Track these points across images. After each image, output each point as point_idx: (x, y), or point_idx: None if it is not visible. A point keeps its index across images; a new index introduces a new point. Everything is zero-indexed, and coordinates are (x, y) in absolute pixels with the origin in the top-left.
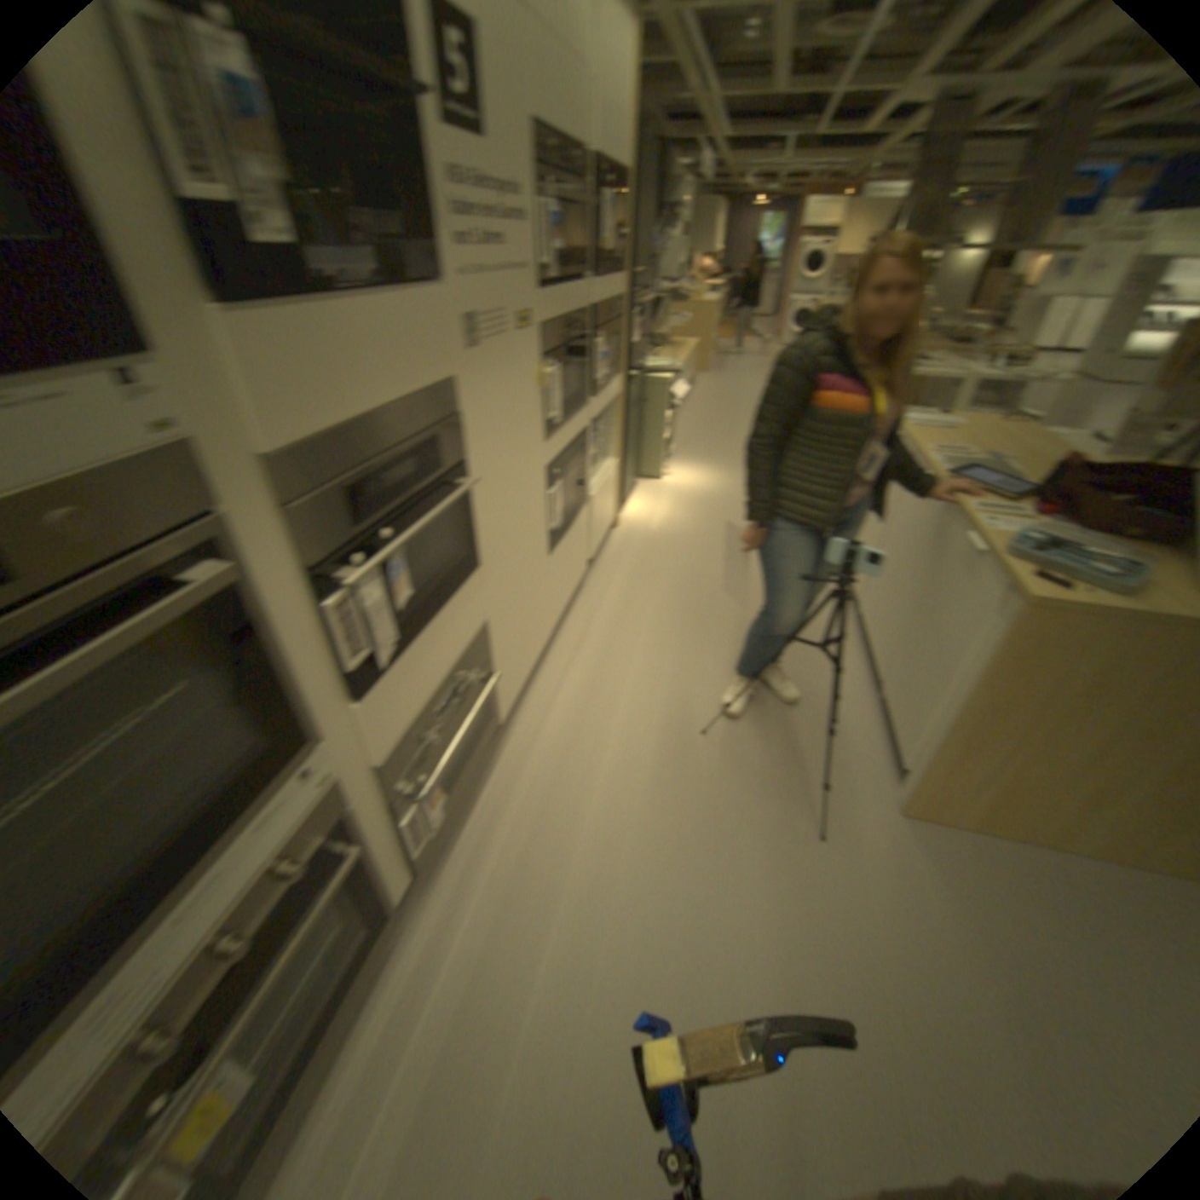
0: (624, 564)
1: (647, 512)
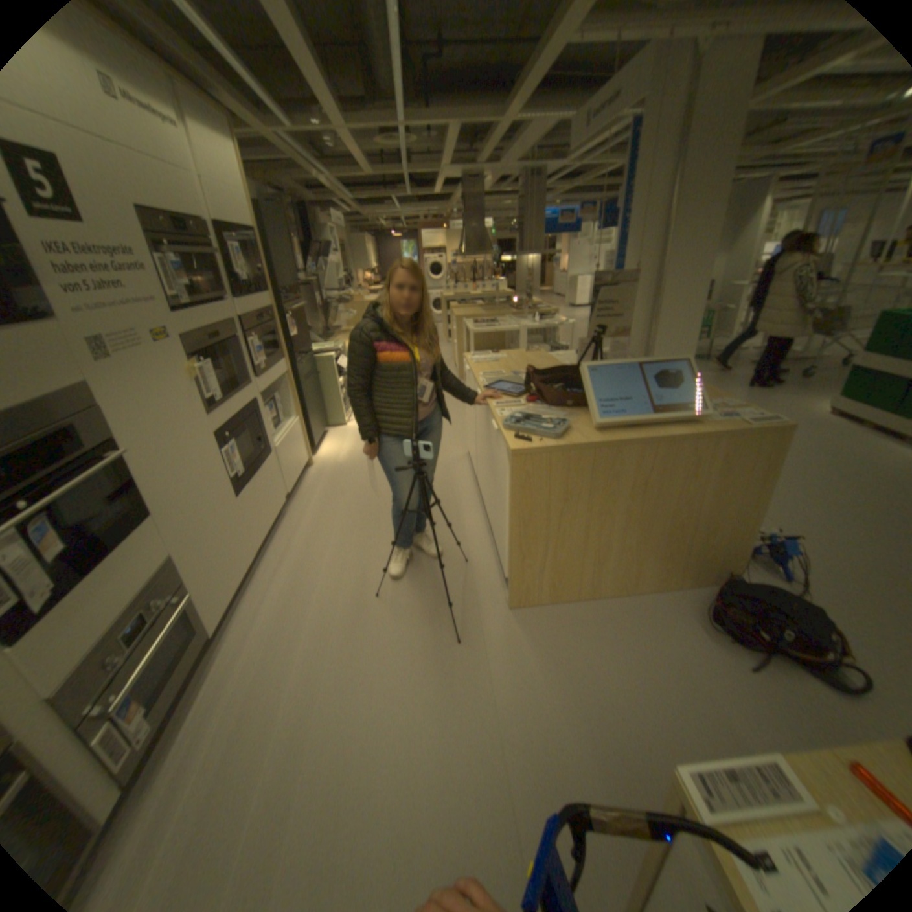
0: (316, 491)
1: (334, 451)
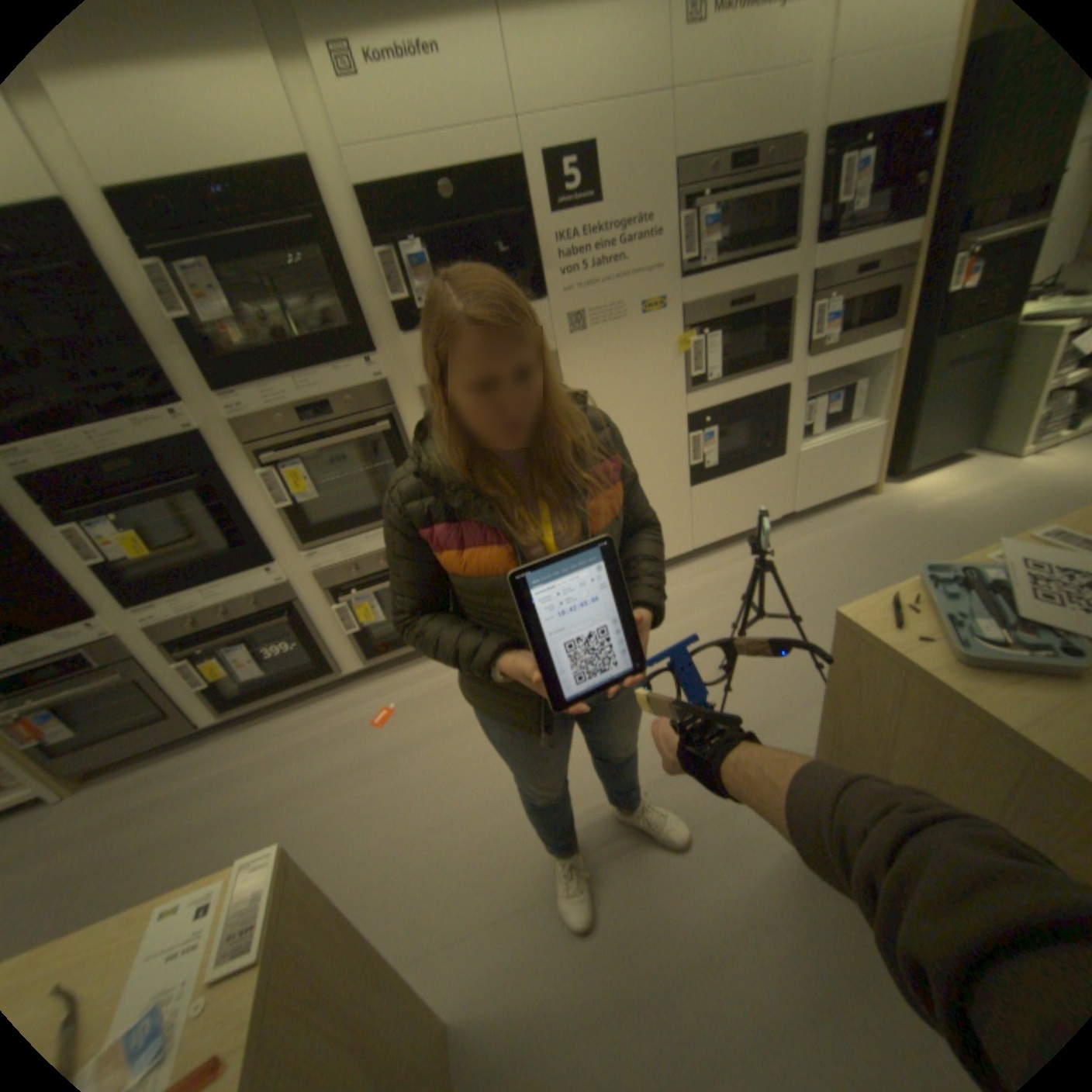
0: (841, 529)
1: (947, 489)
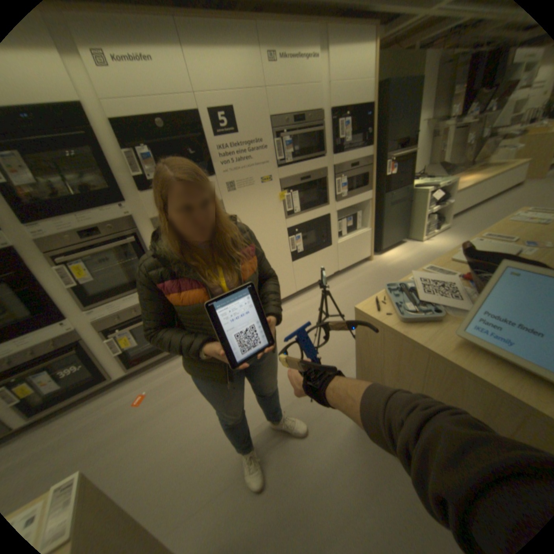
0: (359, 276)
1: (397, 256)
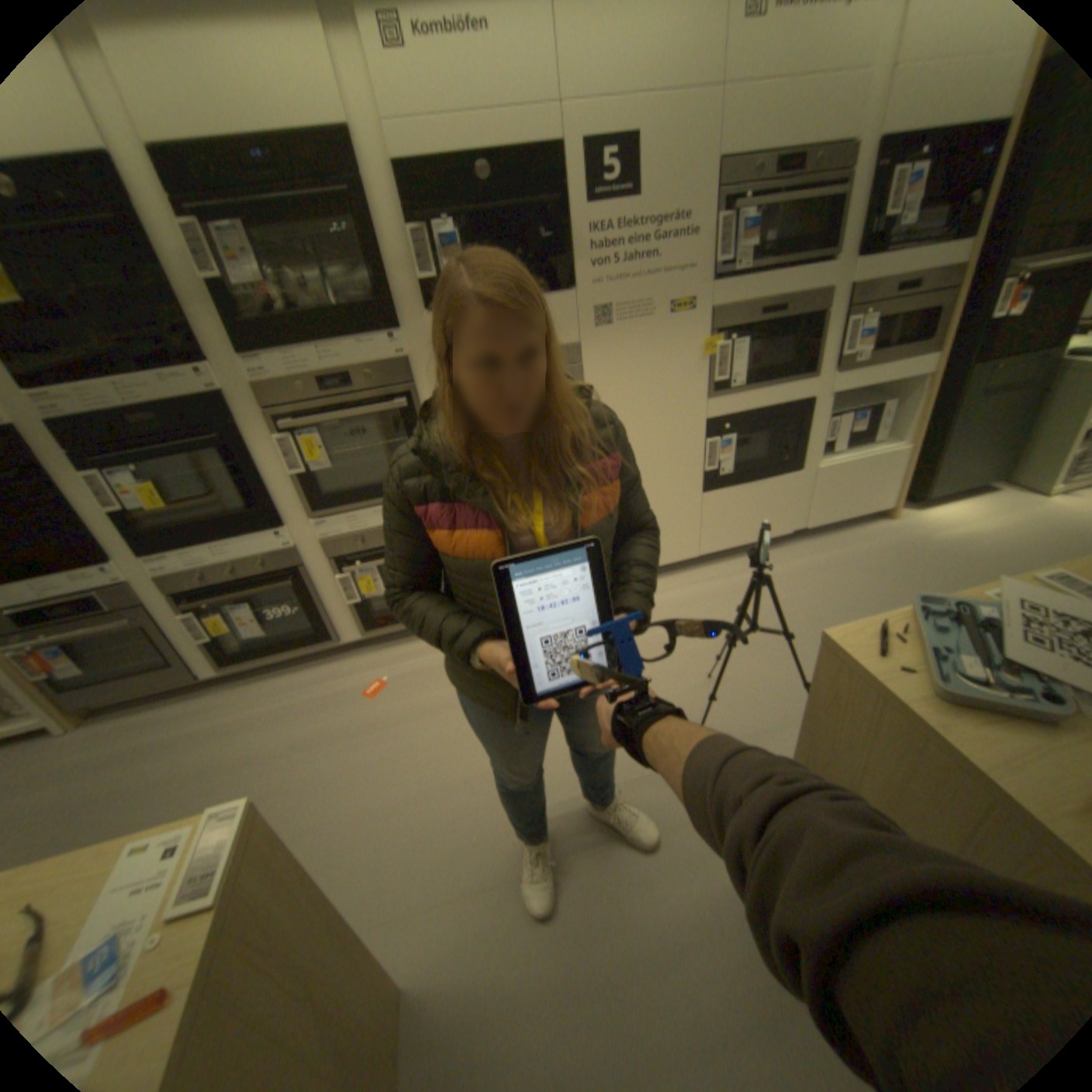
0: (853, 550)
1: (968, 521)
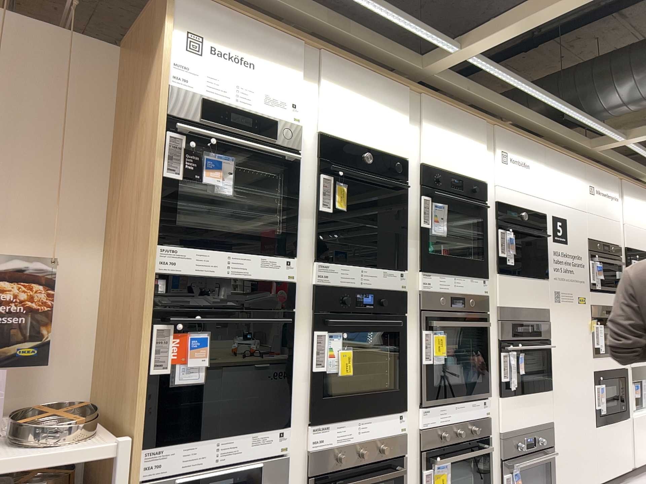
0: None
1: None
